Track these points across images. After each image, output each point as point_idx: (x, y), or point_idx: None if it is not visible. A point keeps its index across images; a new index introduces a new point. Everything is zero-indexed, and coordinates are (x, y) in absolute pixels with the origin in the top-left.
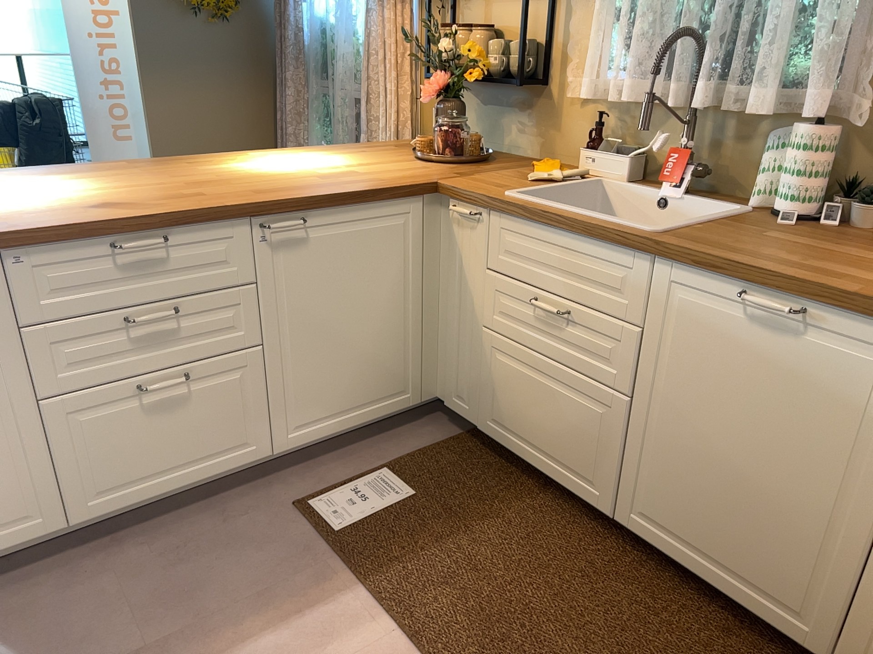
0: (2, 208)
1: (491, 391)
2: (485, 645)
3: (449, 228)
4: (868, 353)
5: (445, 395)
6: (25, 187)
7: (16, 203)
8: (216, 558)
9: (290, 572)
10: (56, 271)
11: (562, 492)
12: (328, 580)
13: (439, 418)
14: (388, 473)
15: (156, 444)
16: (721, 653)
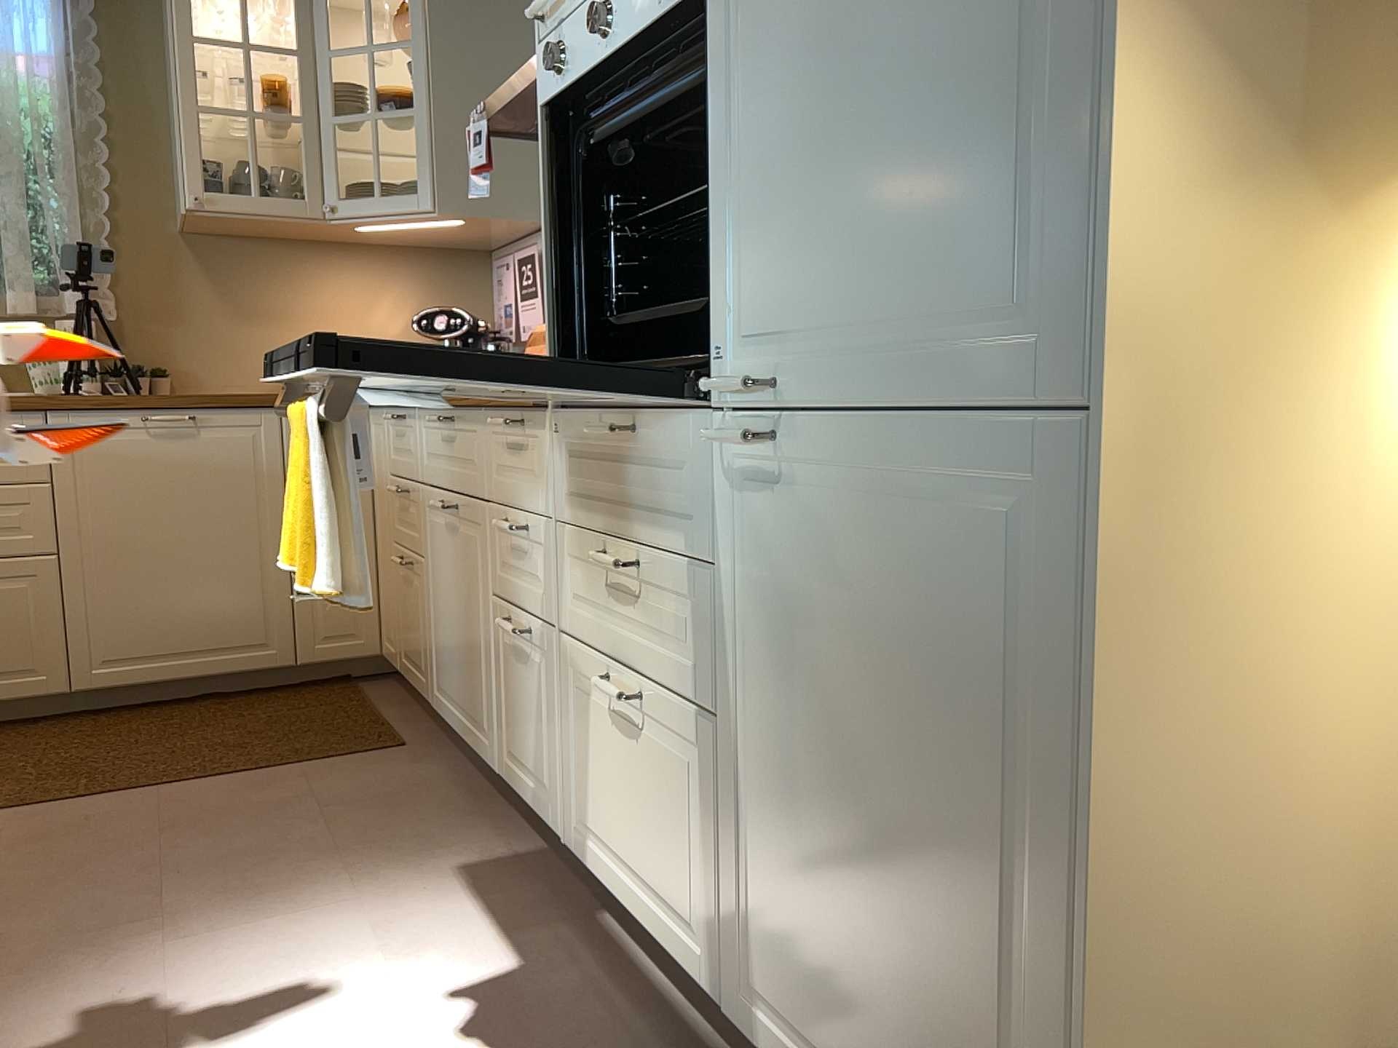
0: None
1: None
2: (85, 780)
3: None
4: (241, 431)
5: None
6: None
7: None
8: None
9: None
10: None
11: None
12: None
13: None
14: None
15: None
16: (232, 709)
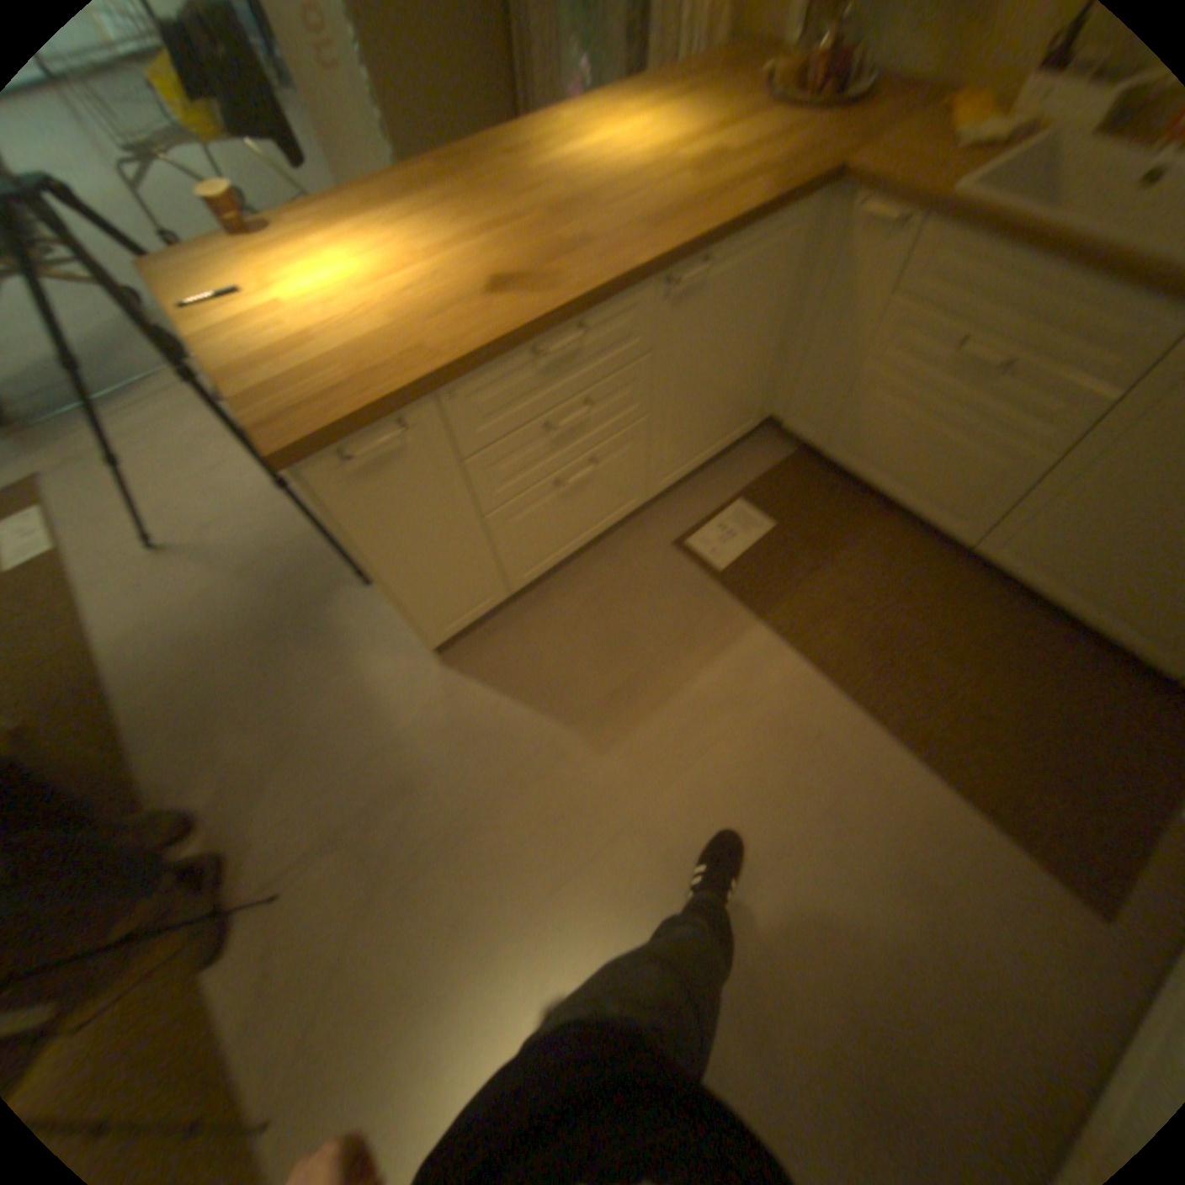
0: (378, 308)
1: (852, 425)
2: (876, 671)
3: (840, 232)
4: None
5: (781, 417)
6: (358, 247)
7: (381, 290)
8: (629, 607)
9: (695, 616)
10: (481, 398)
11: (904, 514)
12: (729, 620)
13: (767, 436)
14: (742, 506)
15: (564, 524)
16: (1068, 664)
